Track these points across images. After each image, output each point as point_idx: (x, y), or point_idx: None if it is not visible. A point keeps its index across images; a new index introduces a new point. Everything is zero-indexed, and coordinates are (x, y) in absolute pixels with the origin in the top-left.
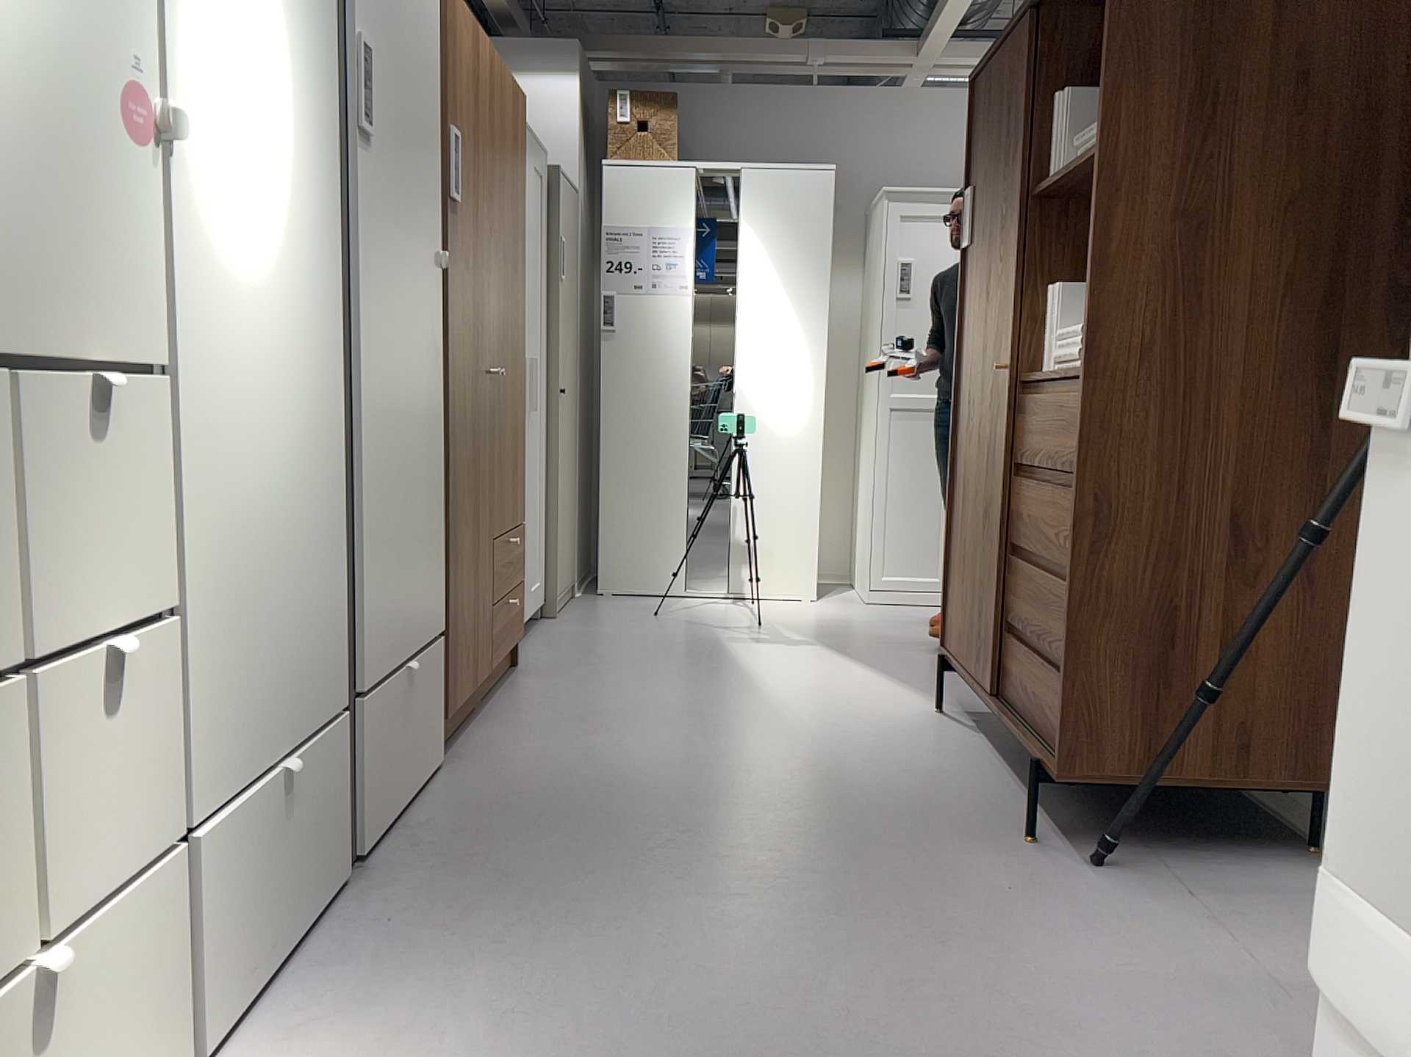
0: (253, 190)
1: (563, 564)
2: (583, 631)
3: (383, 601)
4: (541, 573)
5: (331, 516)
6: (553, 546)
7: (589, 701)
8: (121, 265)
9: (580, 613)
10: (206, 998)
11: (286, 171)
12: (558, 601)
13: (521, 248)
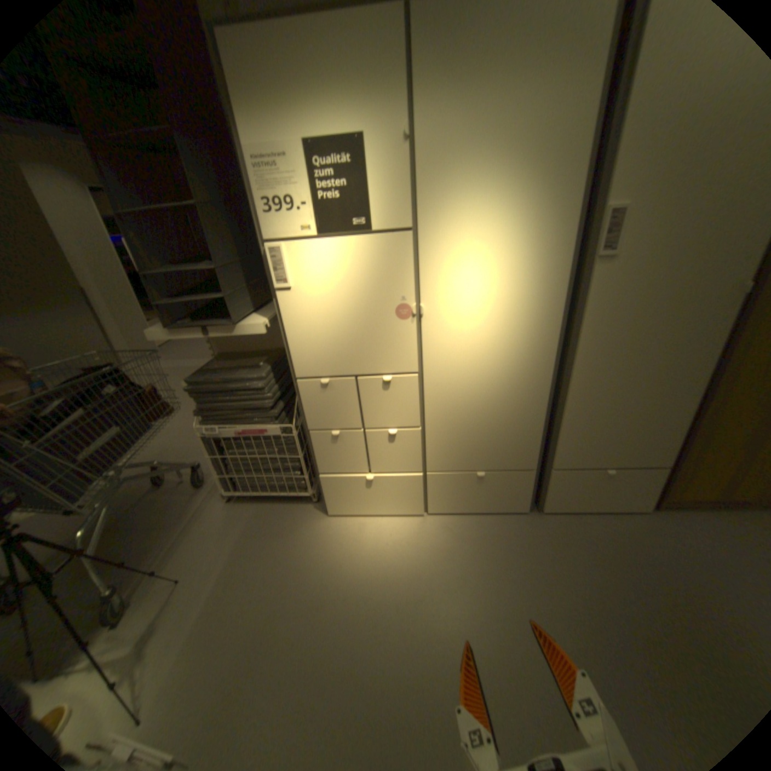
0: (482, 313)
1: None
2: None
3: (586, 445)
4: None
5: (535, 413)
6: None
7: None
8: (402, 351)
9: None
10: (433, 504)
11: (511, 299)
12: None
13: None
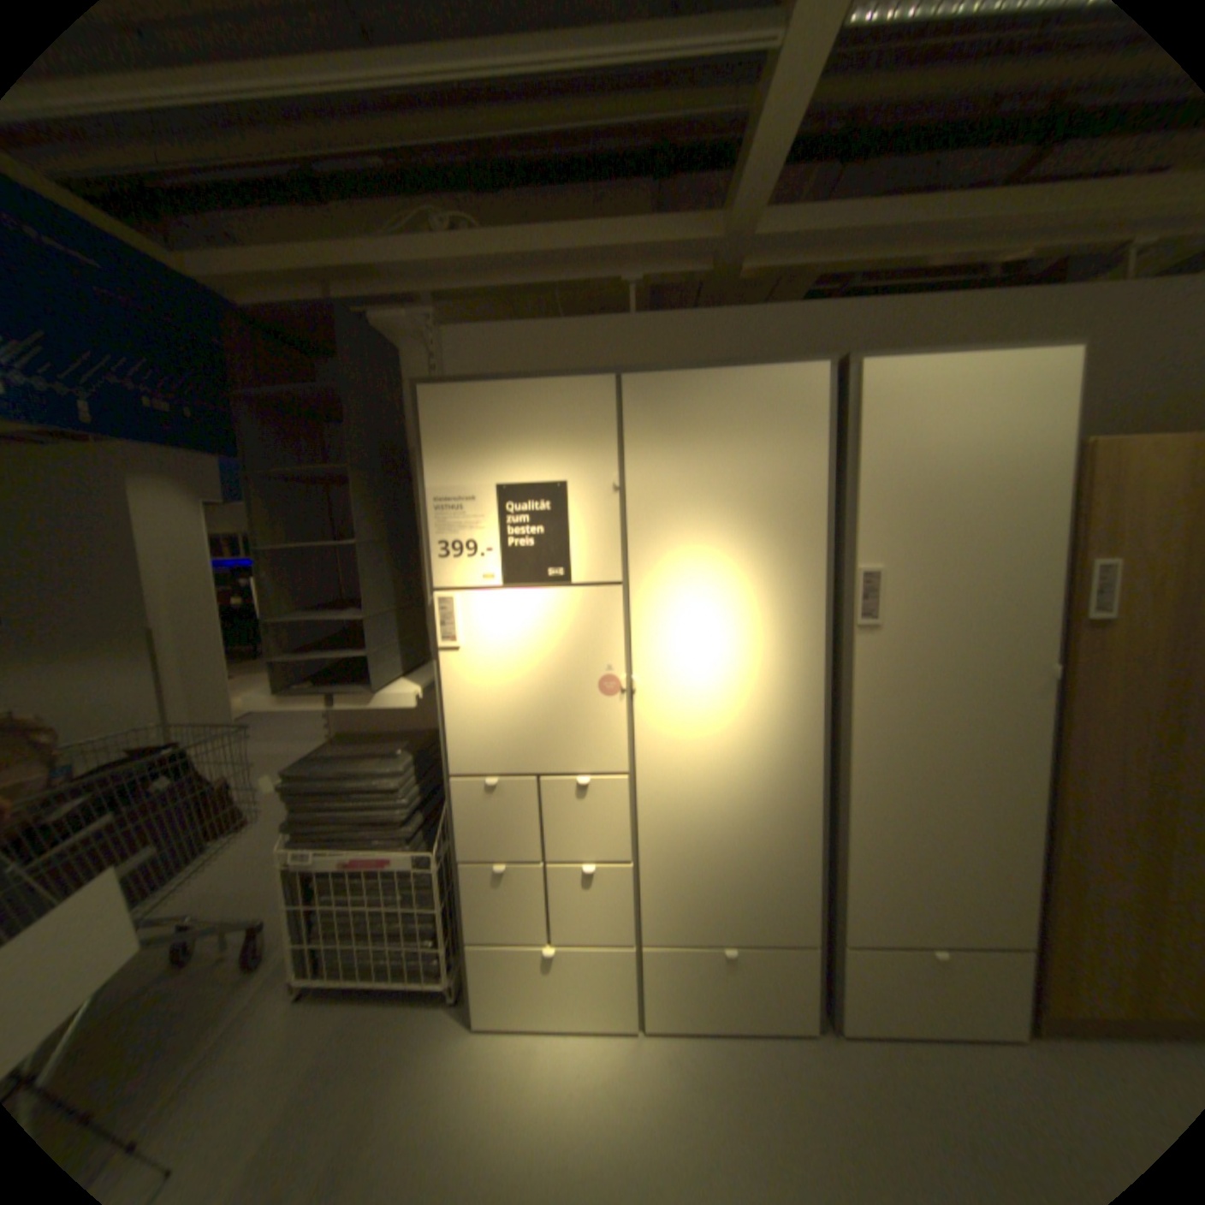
0: (716, 691)
1: None
2: None
3: (892, 904)
4: None
5: (807, 845)
6: None
7: None
8: (607, 740)
9: None
10: (653, 1014)
11: (753, 674)
12: None
13: None
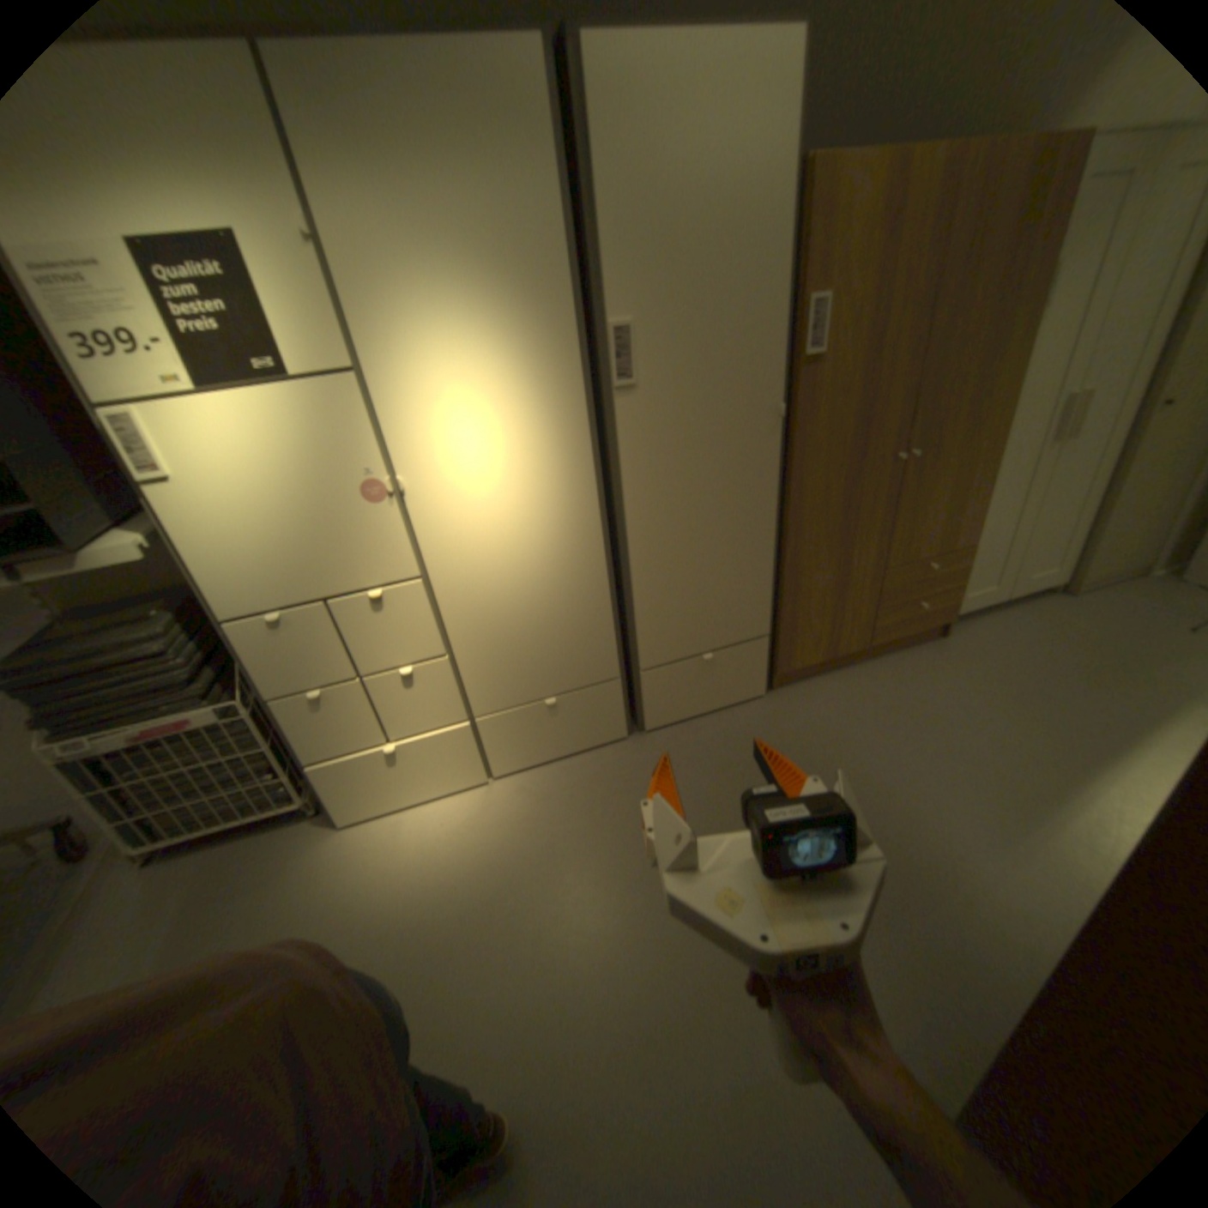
0: (489, 478)
1: (1115, 555)
2: (1074, 621)
3: (669, 629)
4: (1067, 562)
5: (597, 601)
6: (1096, 543)
7: (934, 697)
8: (387, 549)
9: (1115, 598)
10: (496, 763)
11: (522, 454)
12: (1088, 584)
13: (1026, 315)
